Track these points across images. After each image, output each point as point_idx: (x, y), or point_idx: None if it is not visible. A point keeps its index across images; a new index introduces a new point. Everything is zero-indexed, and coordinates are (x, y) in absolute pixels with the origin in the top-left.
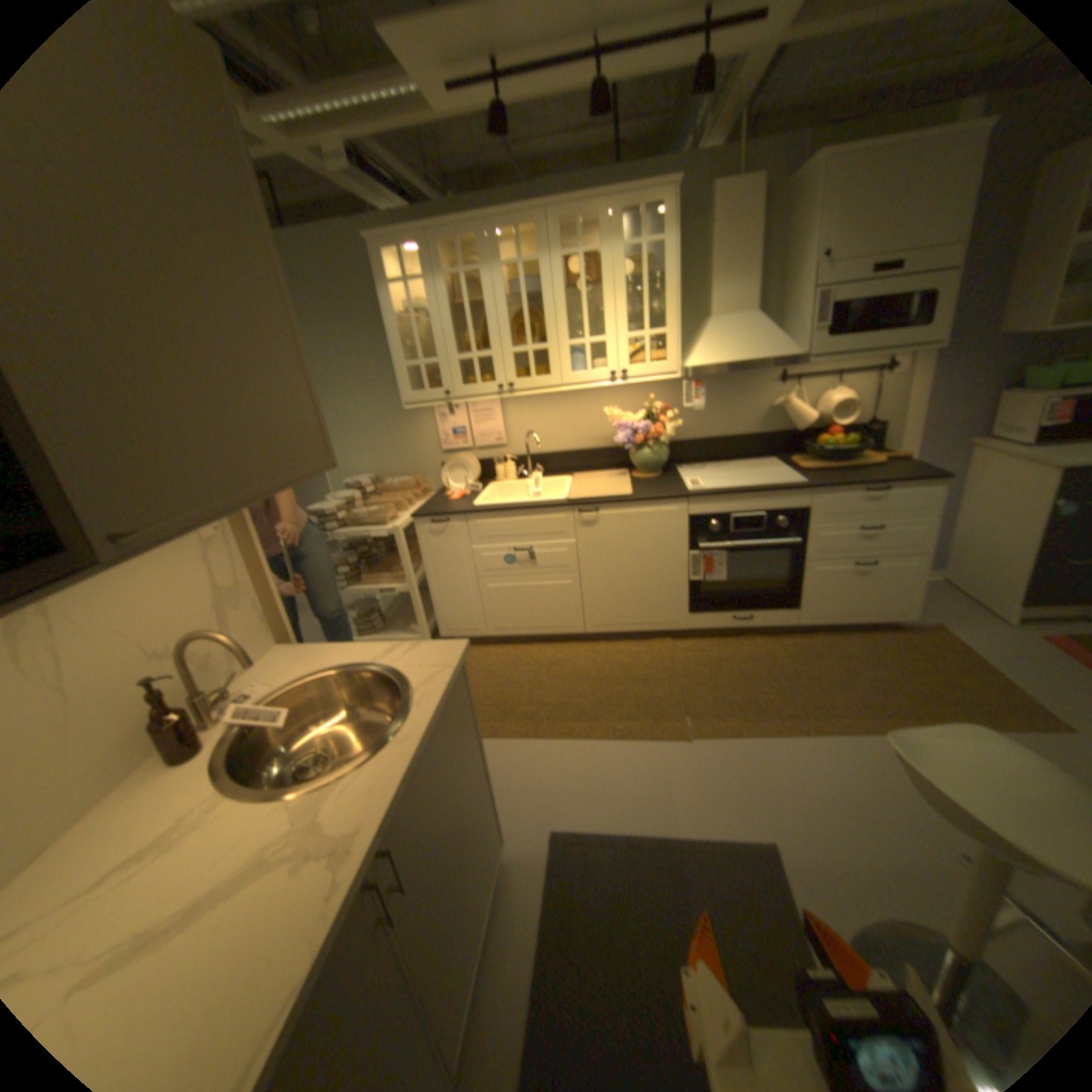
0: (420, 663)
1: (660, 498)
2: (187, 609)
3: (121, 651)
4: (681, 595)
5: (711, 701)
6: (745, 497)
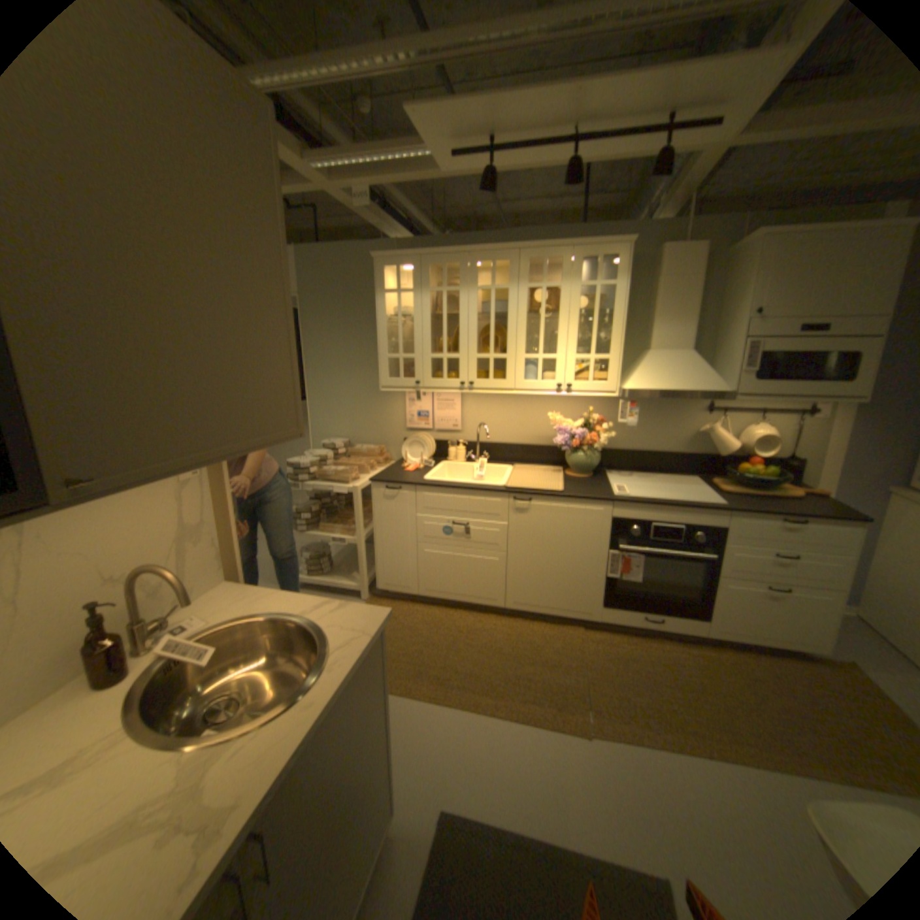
0: (344, 626)
1: (589, 498)
2: (153, 542)
3: (83, 574)
4: (599, 590)
5: (617, 701)
6: (668, 510)
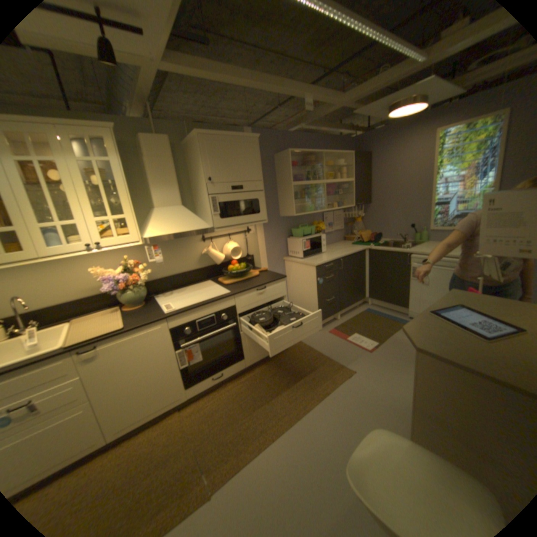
0: None
1: (146, 324)
2: None
3: None
4: (177, 381)
5: (214, 450)
6: (201, 309)
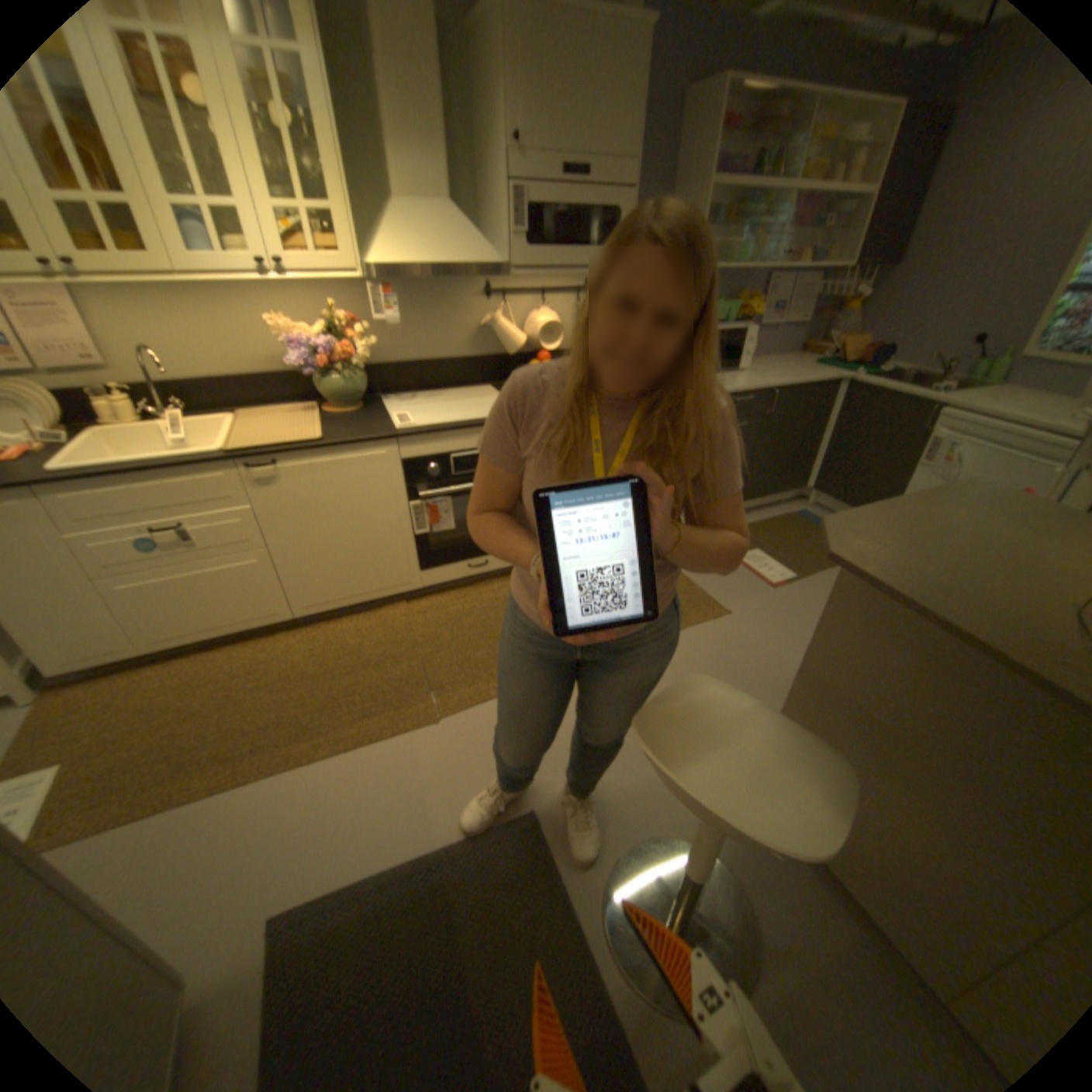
0: None
1: (362, 442)
2: None
3: None
4: (410, 554)
5: (457, 667)
6: (464, 435)
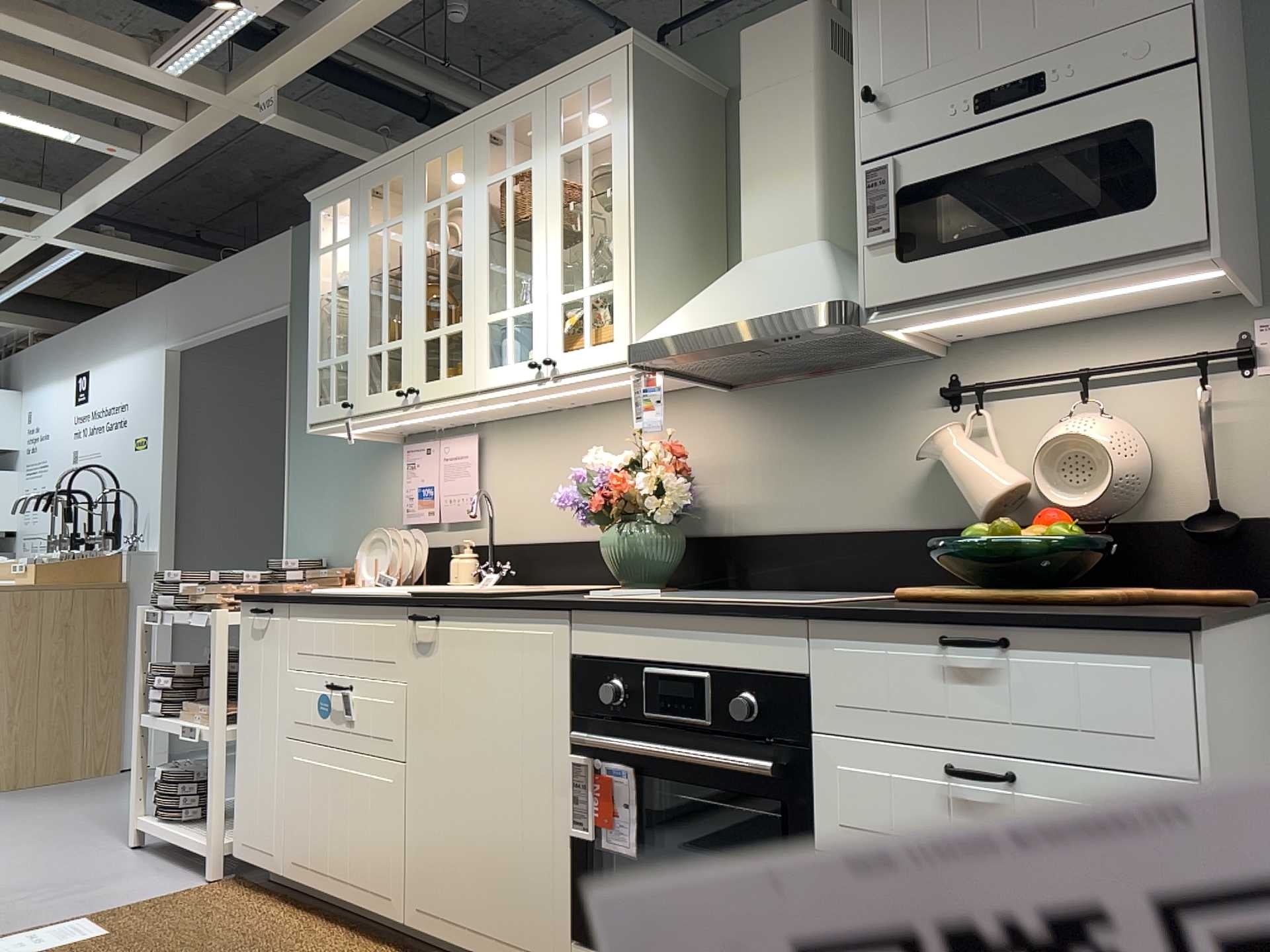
0: None
1: (521, 603)
2: None
3: None
4: (558, 878)
5: None
6: (670, 625)
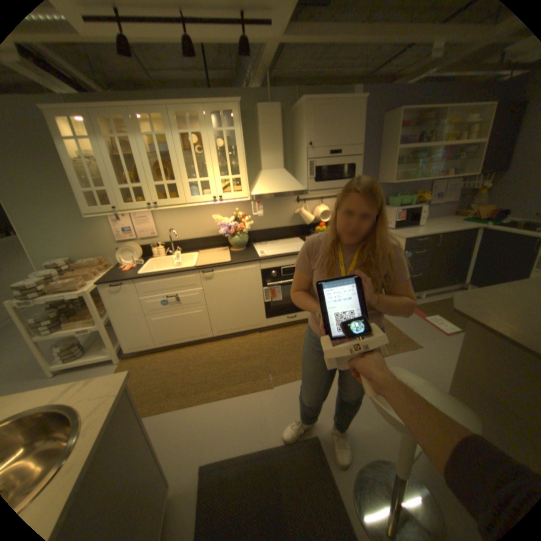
0: (91, 397)
1: (246, 262)
2: None
3: None
4: (261, 310)
5: (281, 363)
6: (287, 259)
